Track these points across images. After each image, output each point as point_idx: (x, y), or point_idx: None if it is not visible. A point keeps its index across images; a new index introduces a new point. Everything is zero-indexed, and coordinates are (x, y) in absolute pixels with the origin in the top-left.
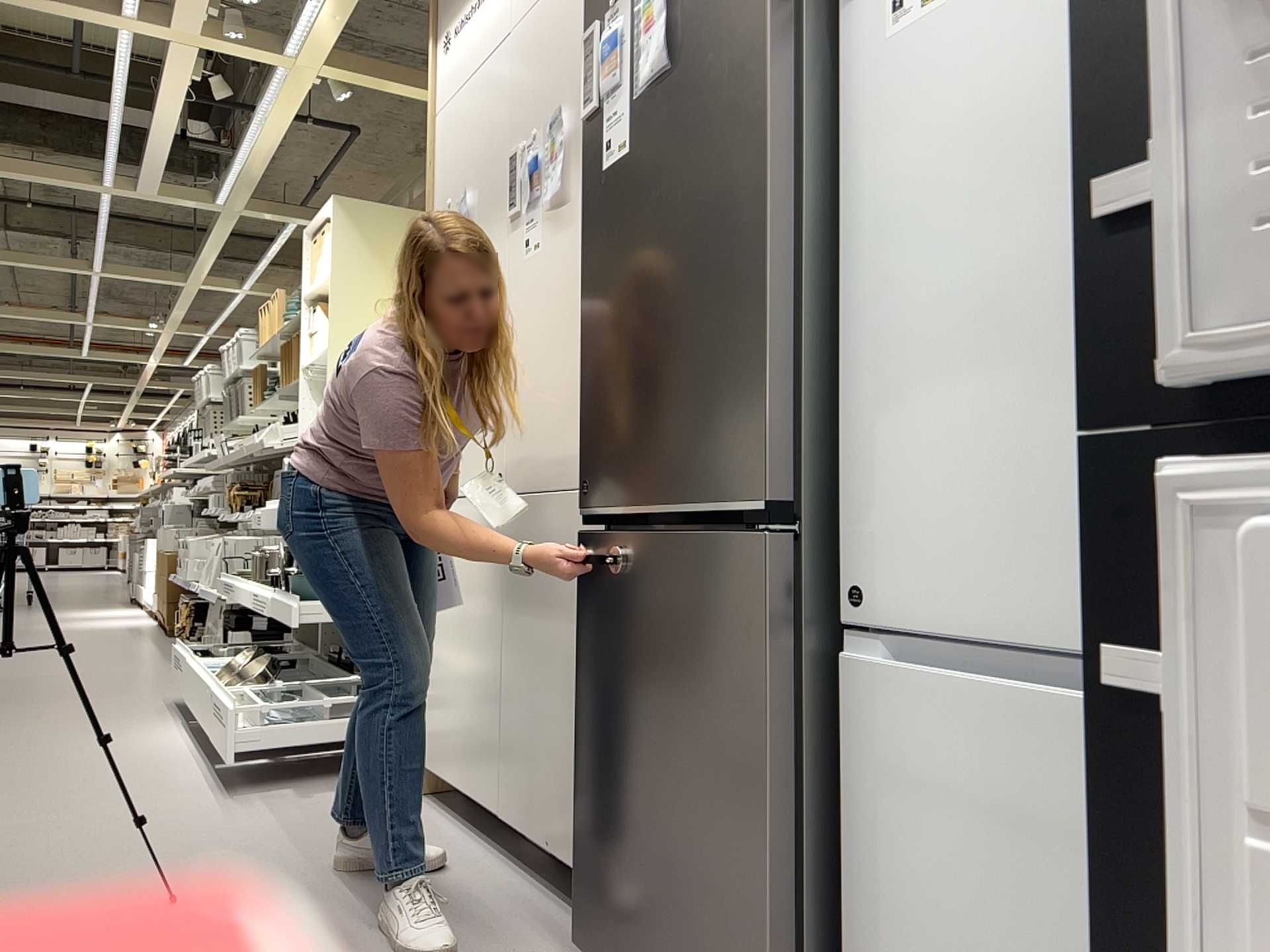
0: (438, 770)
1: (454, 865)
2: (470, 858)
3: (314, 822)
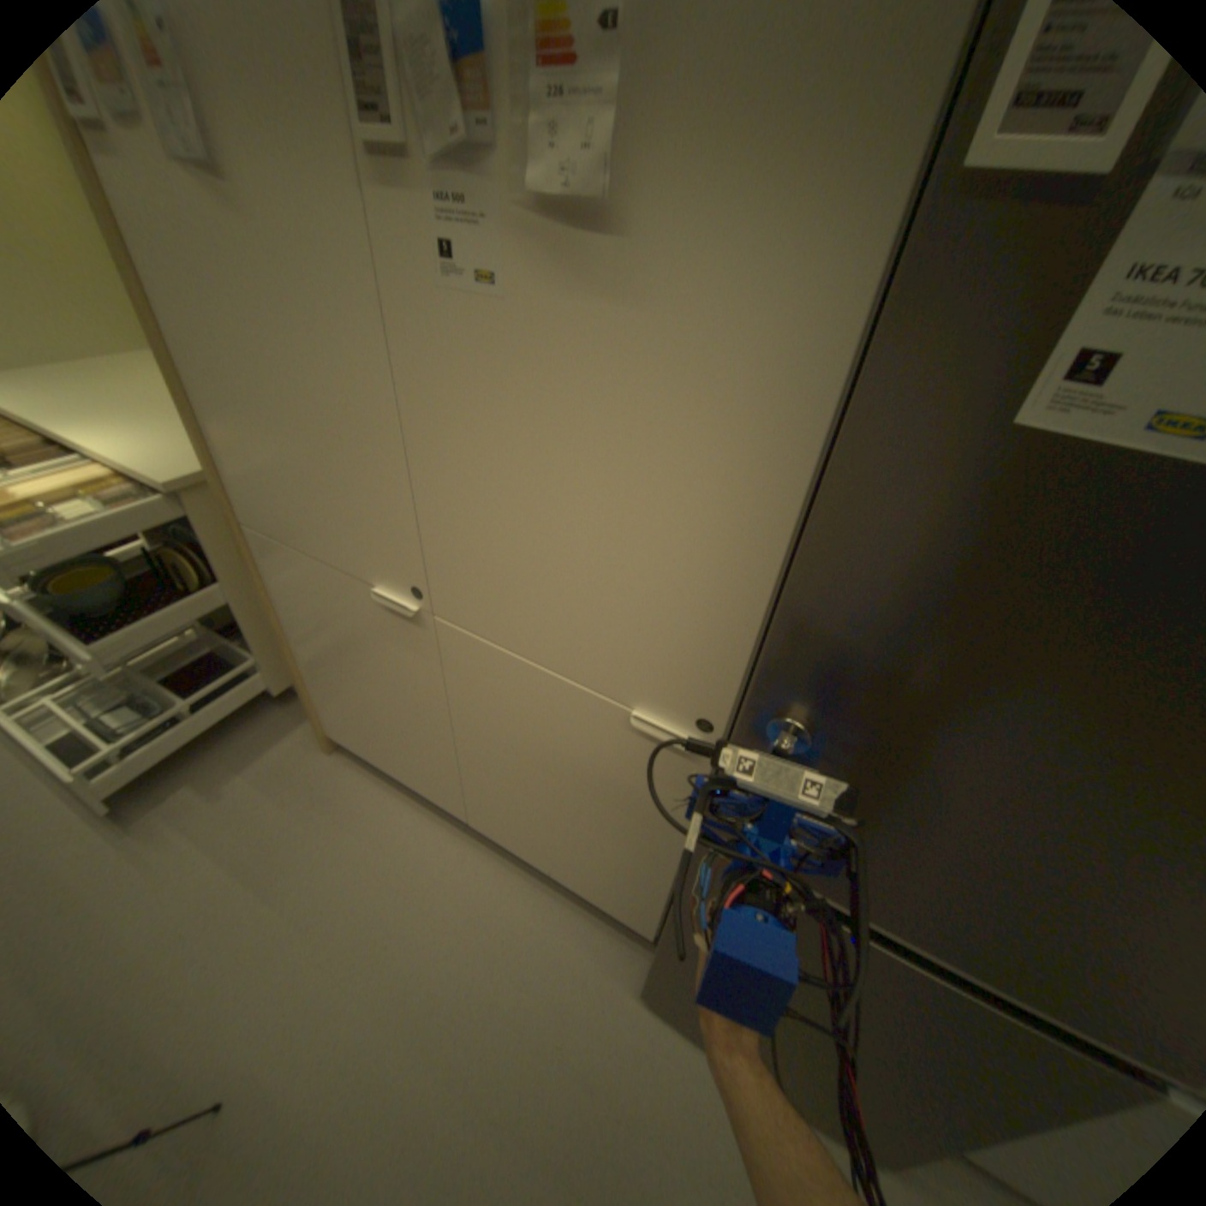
0: (355, 751)
1: (442, 870)
2: (448, 853)
3: (256, 848)
